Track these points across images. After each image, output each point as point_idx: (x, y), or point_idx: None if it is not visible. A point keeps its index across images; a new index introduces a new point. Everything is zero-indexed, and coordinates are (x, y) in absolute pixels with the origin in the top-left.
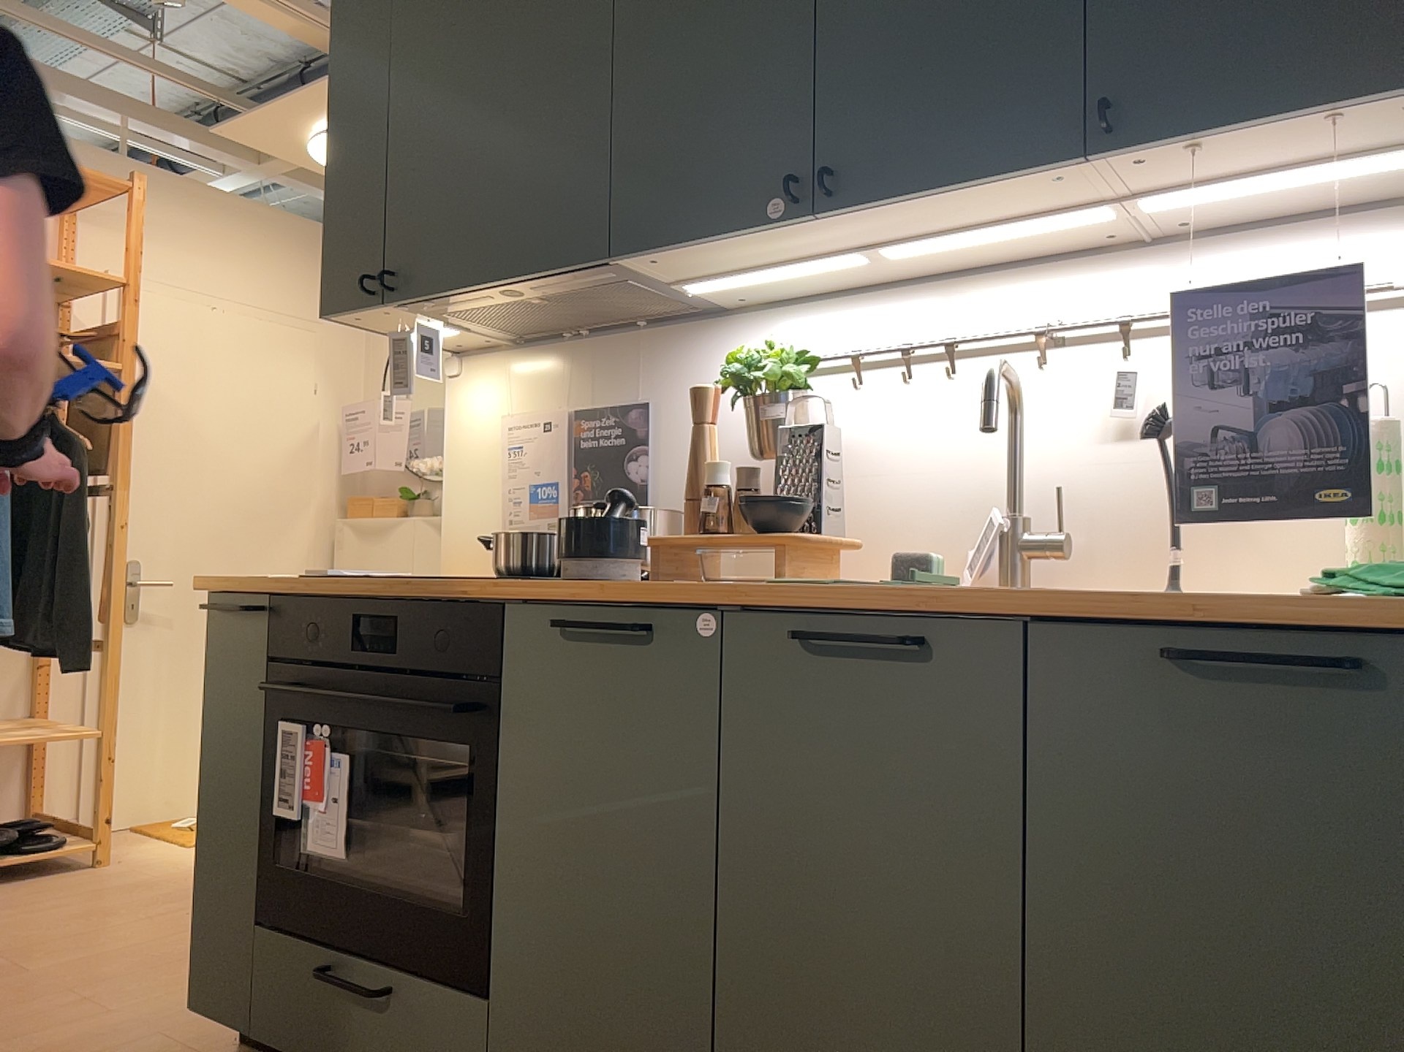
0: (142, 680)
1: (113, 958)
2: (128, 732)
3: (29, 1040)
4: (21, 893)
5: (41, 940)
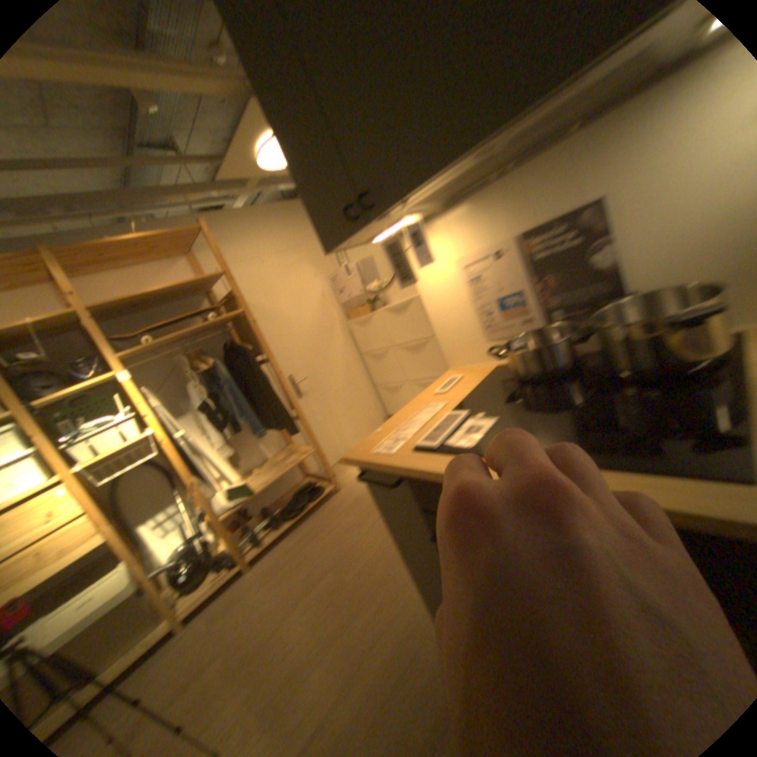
0: (314, 415)
1: (374, 565)
2: (320, 434)
3: (374, 655)
4: (320, 520)
5: (341, 556)
